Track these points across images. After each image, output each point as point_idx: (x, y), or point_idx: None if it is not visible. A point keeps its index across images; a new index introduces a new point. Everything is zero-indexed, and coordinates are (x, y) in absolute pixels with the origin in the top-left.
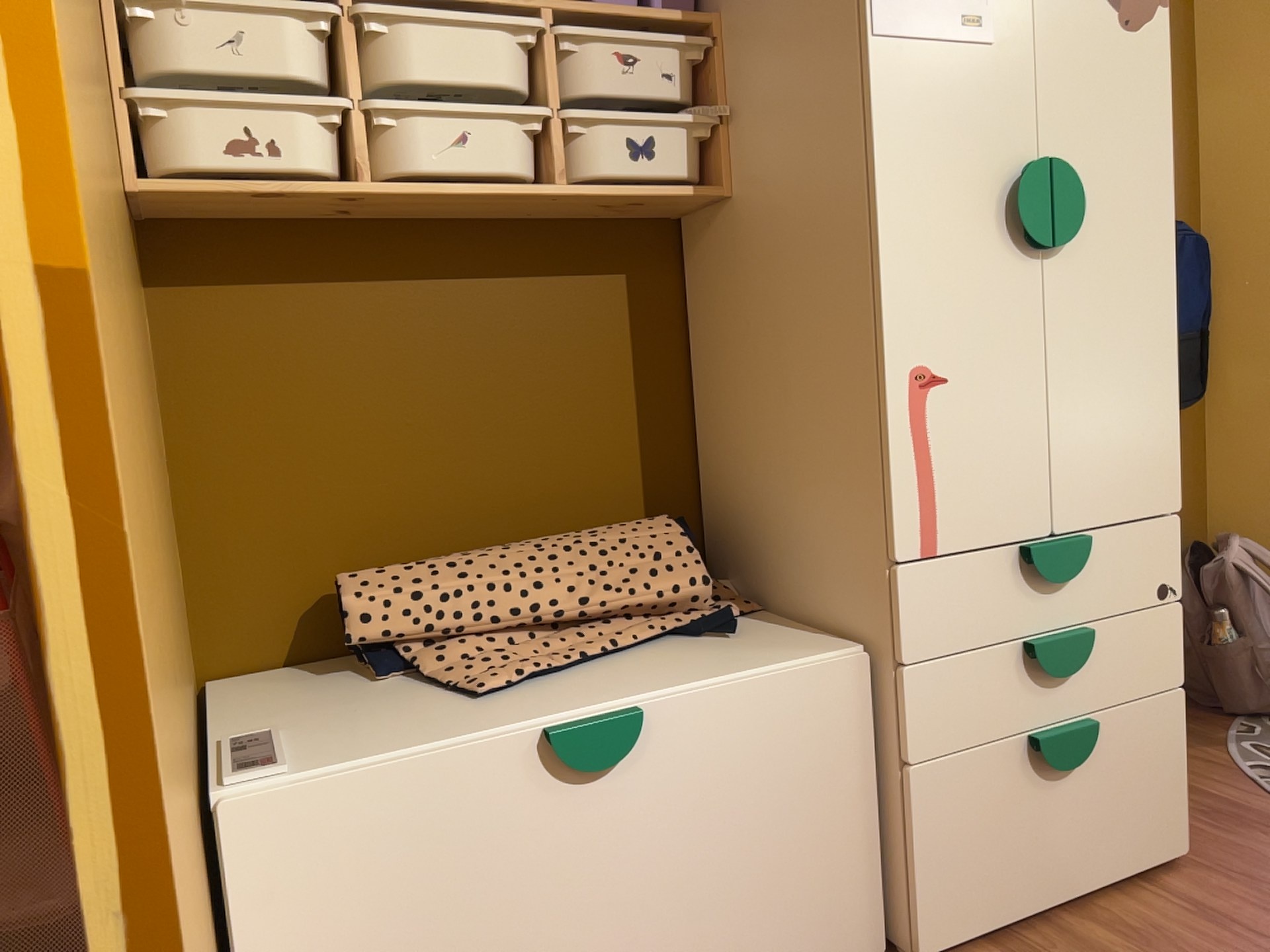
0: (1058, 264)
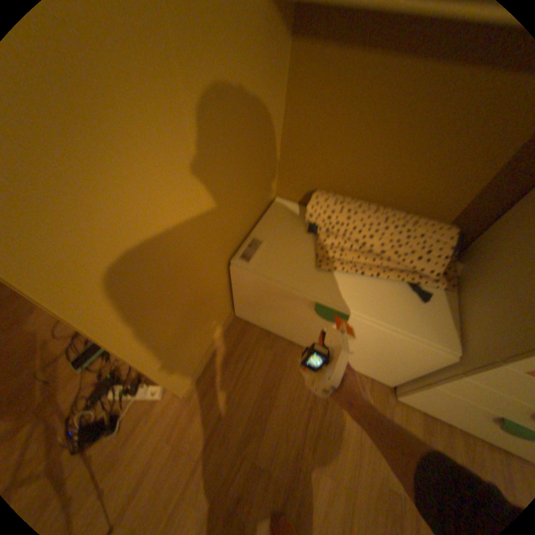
0: None
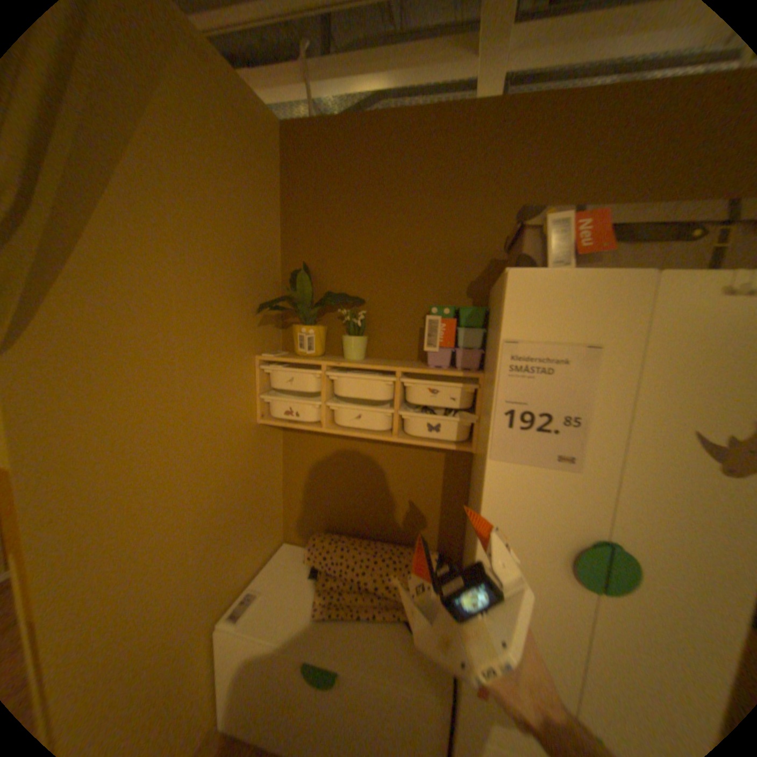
0: (614, 600)
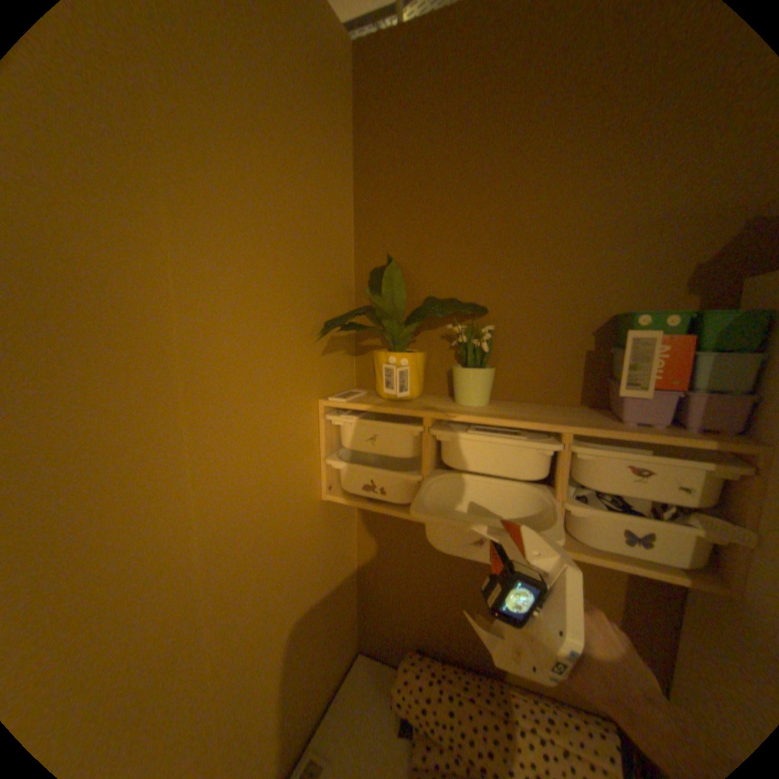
0: None
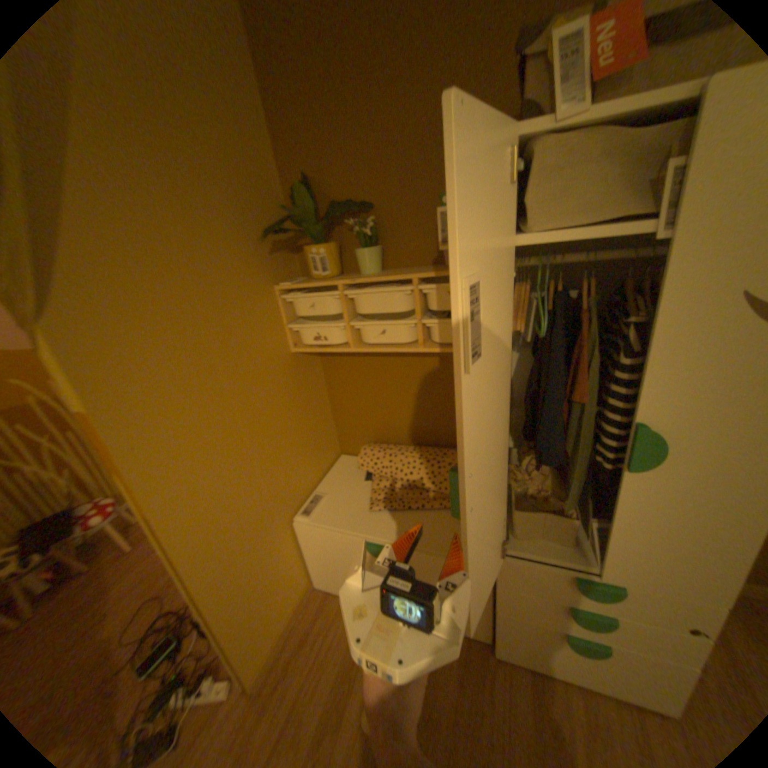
0: (639, 476)
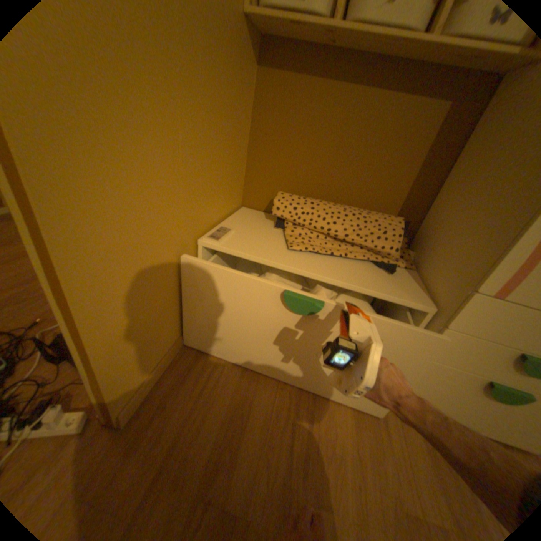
0: None
